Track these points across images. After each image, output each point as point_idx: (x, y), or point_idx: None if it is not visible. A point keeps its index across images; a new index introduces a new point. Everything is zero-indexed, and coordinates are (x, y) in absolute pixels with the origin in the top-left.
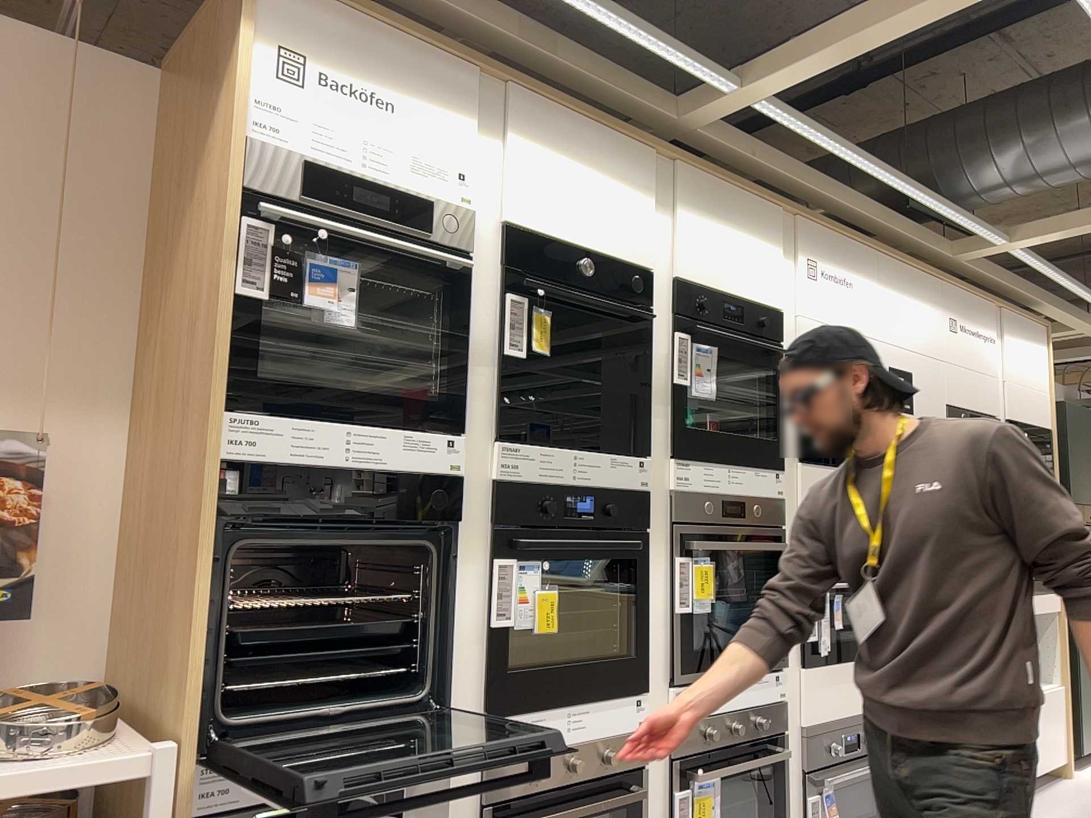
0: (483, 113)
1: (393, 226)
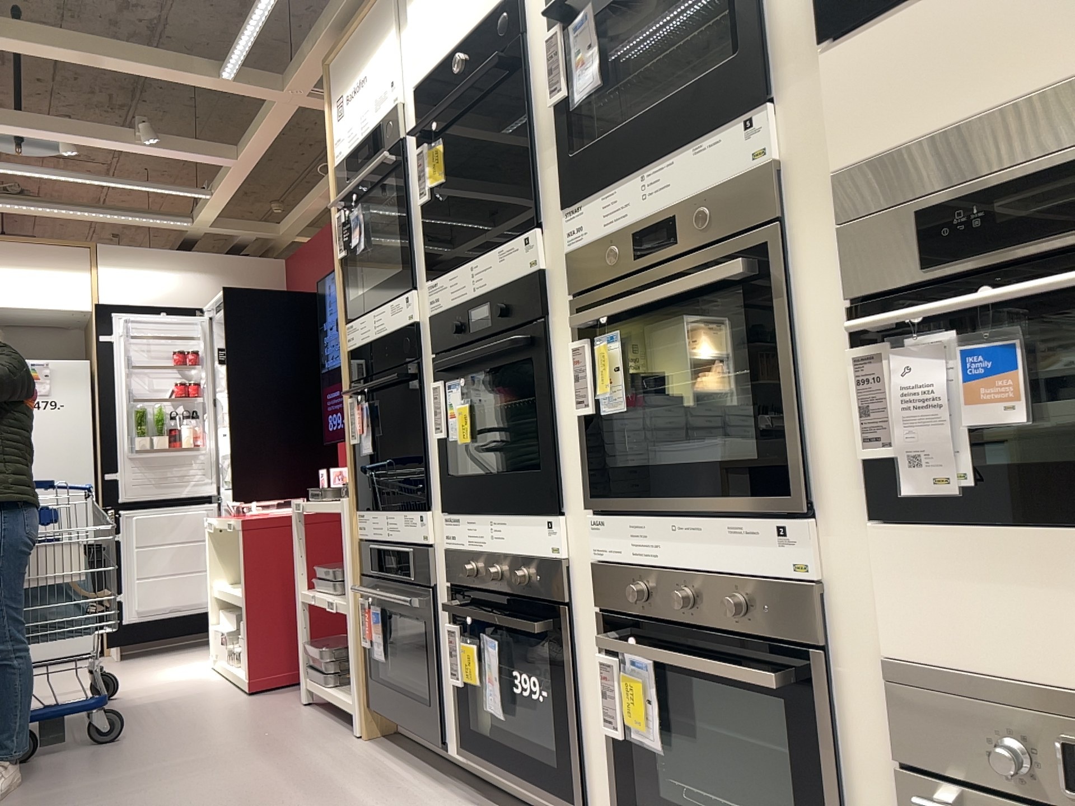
0: (395, 10)
1: (368, 161)
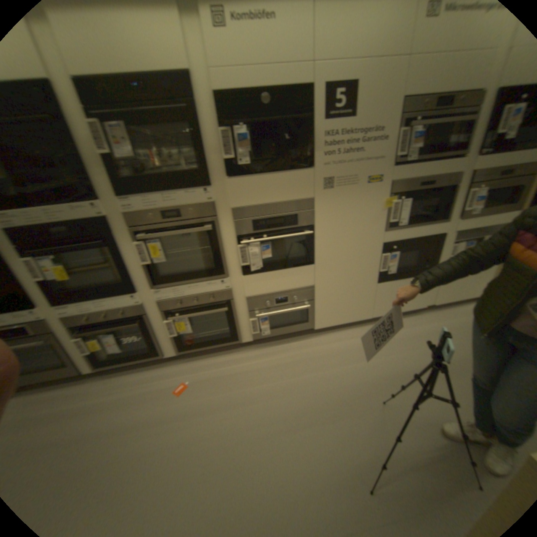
0: None
1: None
